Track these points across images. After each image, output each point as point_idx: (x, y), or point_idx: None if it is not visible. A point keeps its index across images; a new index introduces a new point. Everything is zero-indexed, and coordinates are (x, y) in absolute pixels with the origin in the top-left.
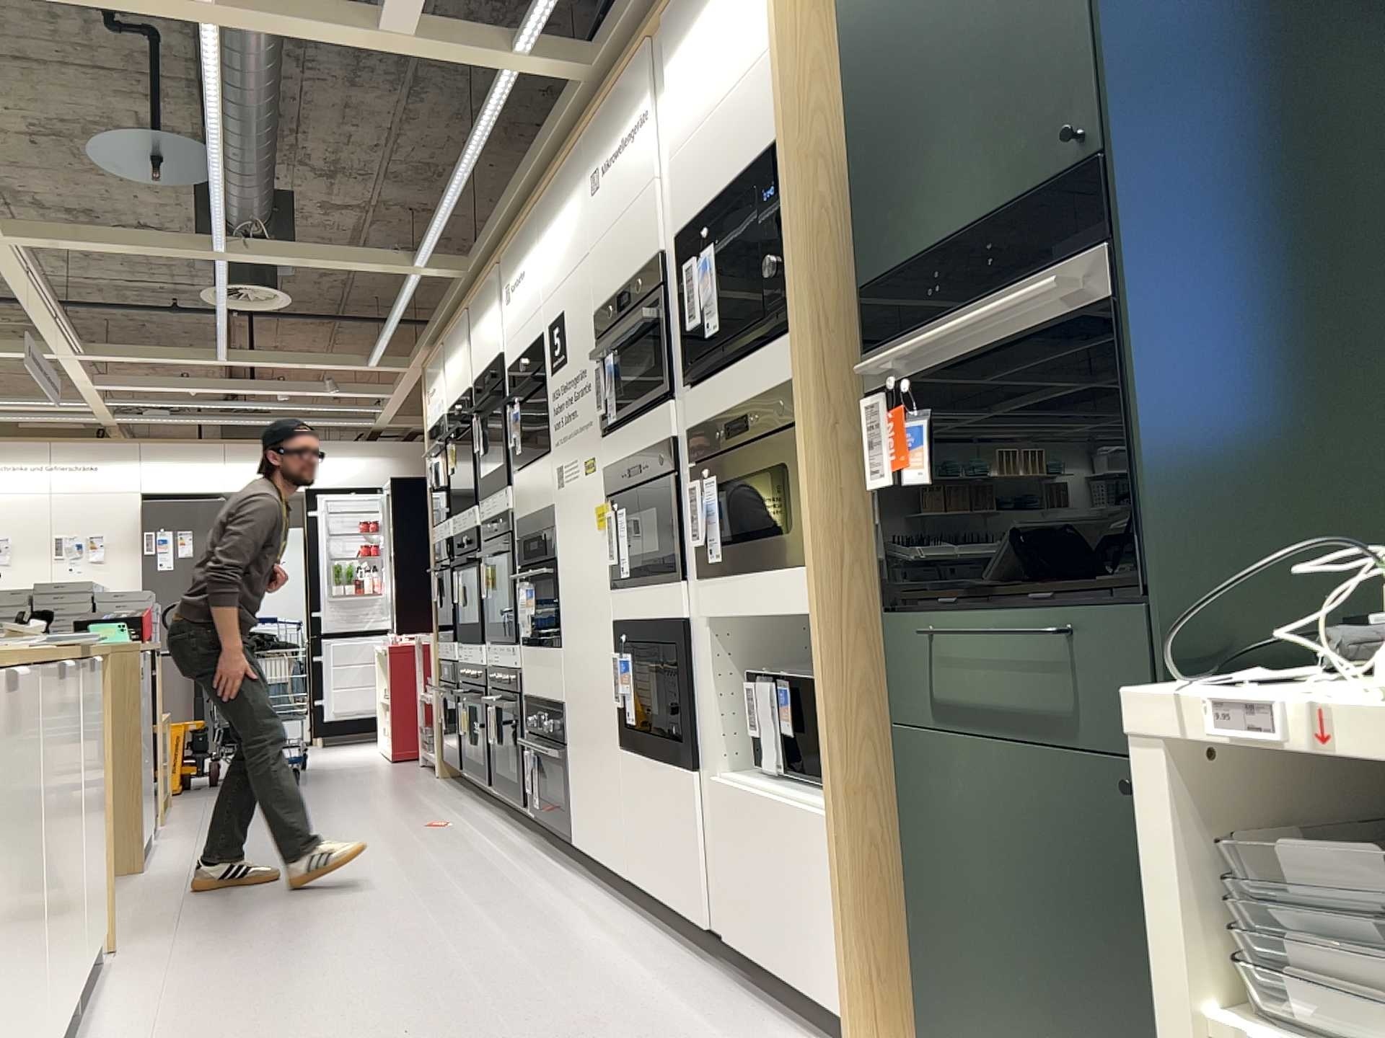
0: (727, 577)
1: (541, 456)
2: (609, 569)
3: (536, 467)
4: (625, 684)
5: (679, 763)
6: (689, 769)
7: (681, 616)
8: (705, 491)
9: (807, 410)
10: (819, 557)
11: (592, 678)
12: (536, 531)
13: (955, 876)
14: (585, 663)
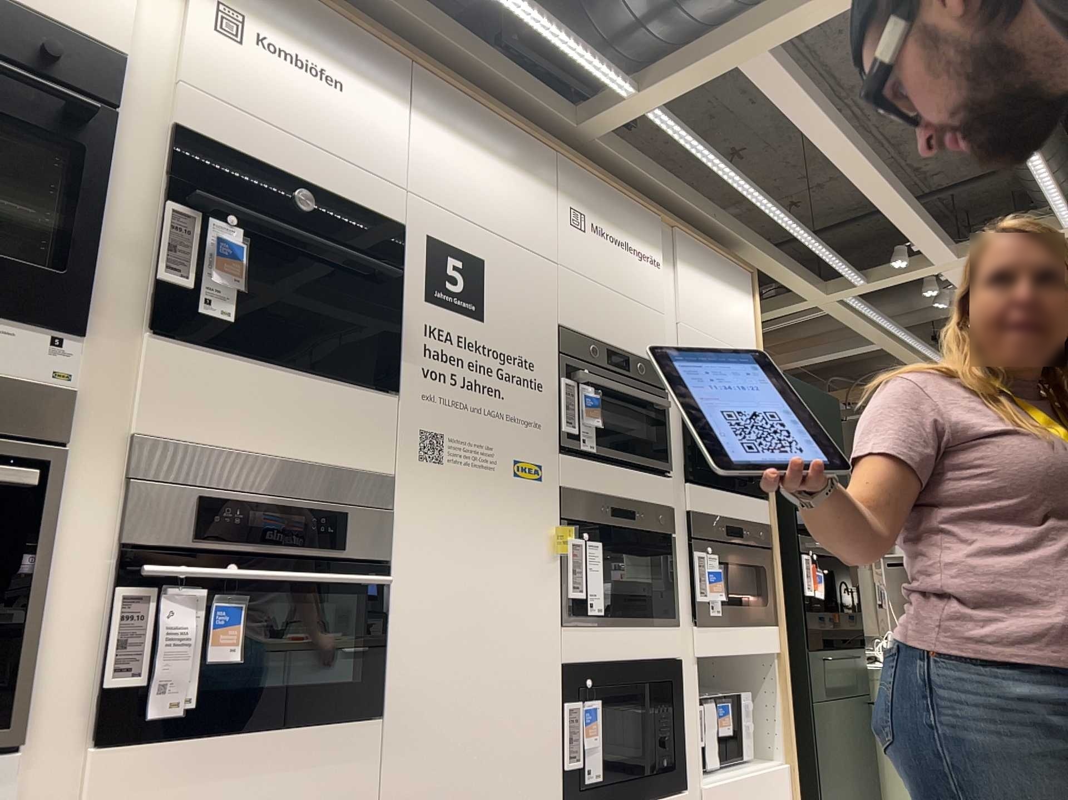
0: (721, 625)
1: (345, 380)
2: (560, 602)
3: (329, 389)
4: (592, 733)
5: (666, 792)
6: (678, 791)
7: (672, 654)
8: (708, 561)
9: (773, 543)
10: (779, 620)
11: (499, 747)
12: (286, 493)
13: (830, 761)
14: (477, 728)
